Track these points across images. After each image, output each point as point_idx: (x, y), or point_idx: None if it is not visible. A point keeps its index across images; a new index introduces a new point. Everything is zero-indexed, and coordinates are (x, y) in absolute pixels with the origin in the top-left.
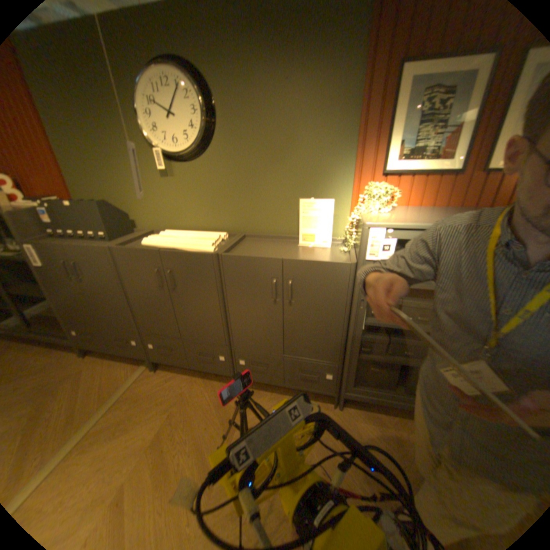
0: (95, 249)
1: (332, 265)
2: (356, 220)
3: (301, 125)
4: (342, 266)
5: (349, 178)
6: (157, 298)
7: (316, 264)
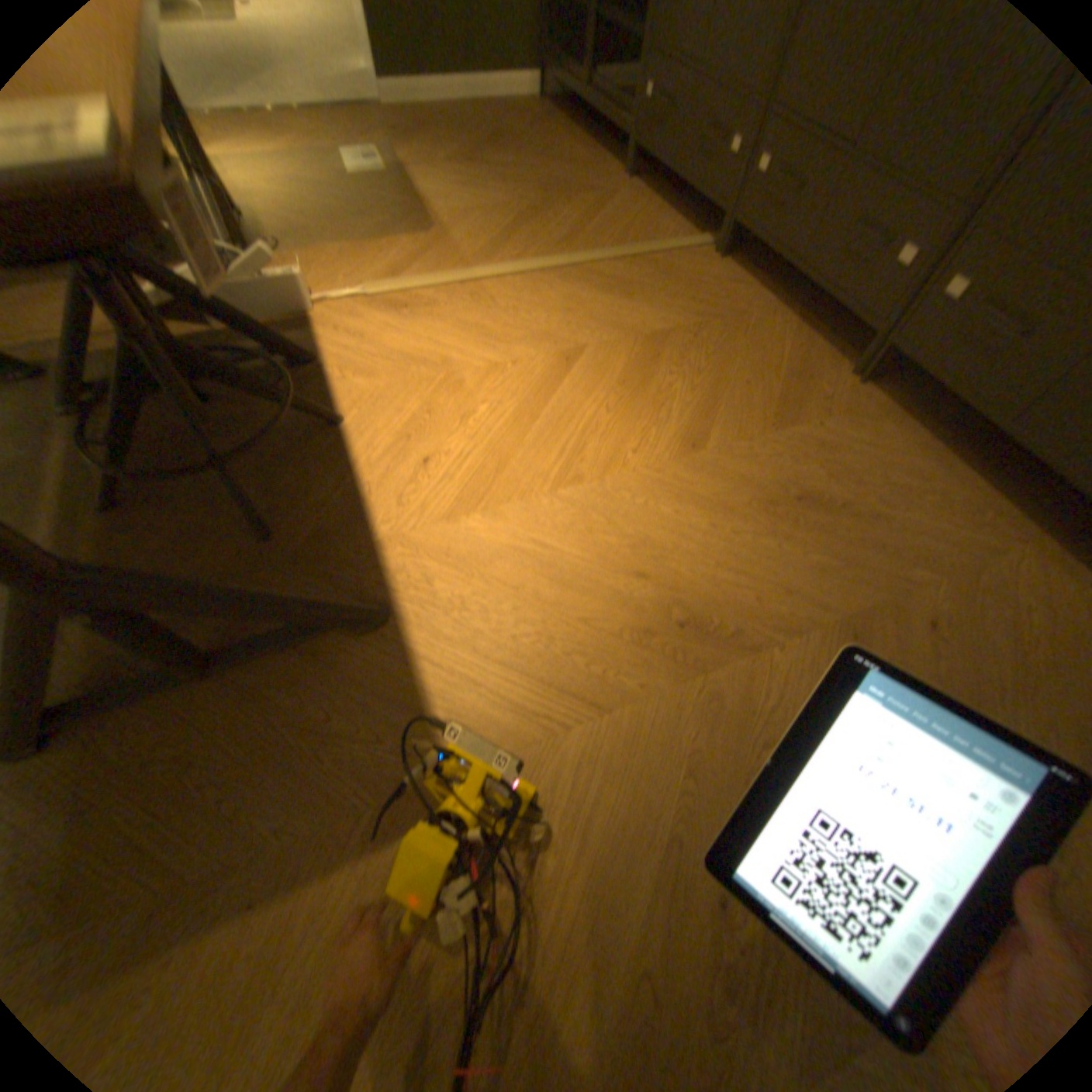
0: None
1: None
2: None
3: None
4: None
5: None
6: None
7: None
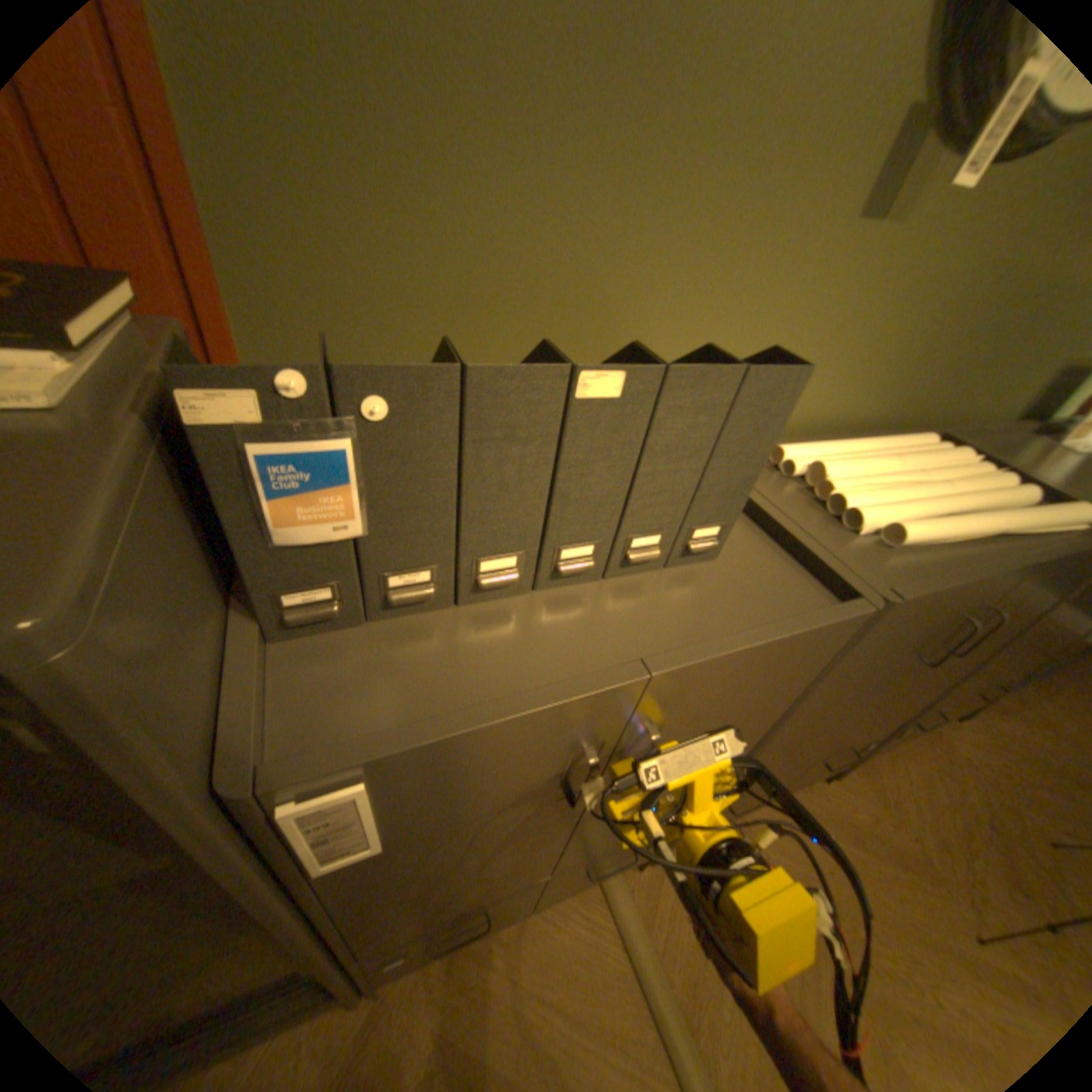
0: (841, 629)
1: None
2: None
3: None
4: None
5: None
6: (880, 696)
7: None
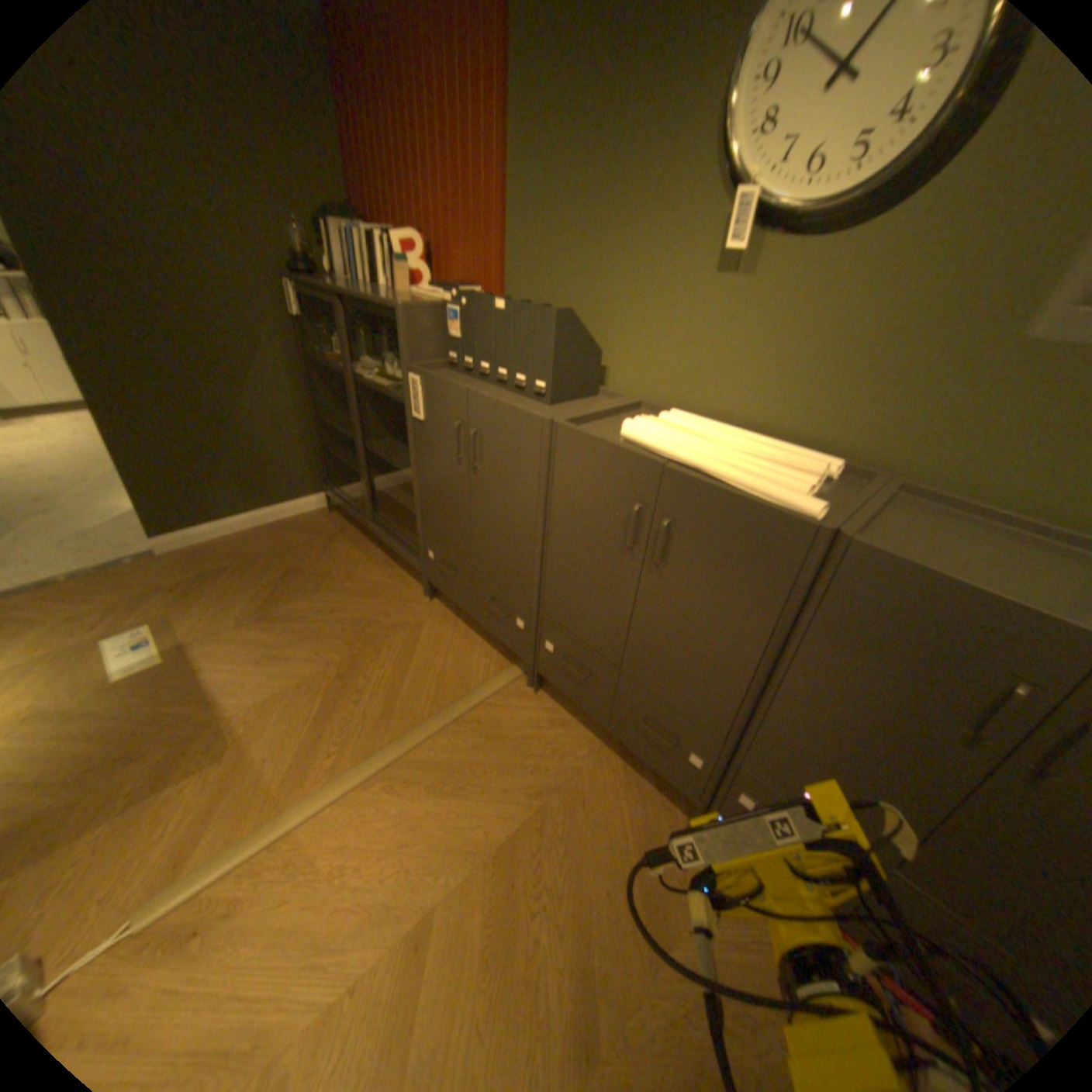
0: (527, 418)
1: None
2: None
3: None
4: None
5: None
6: (611, 568)
7: None
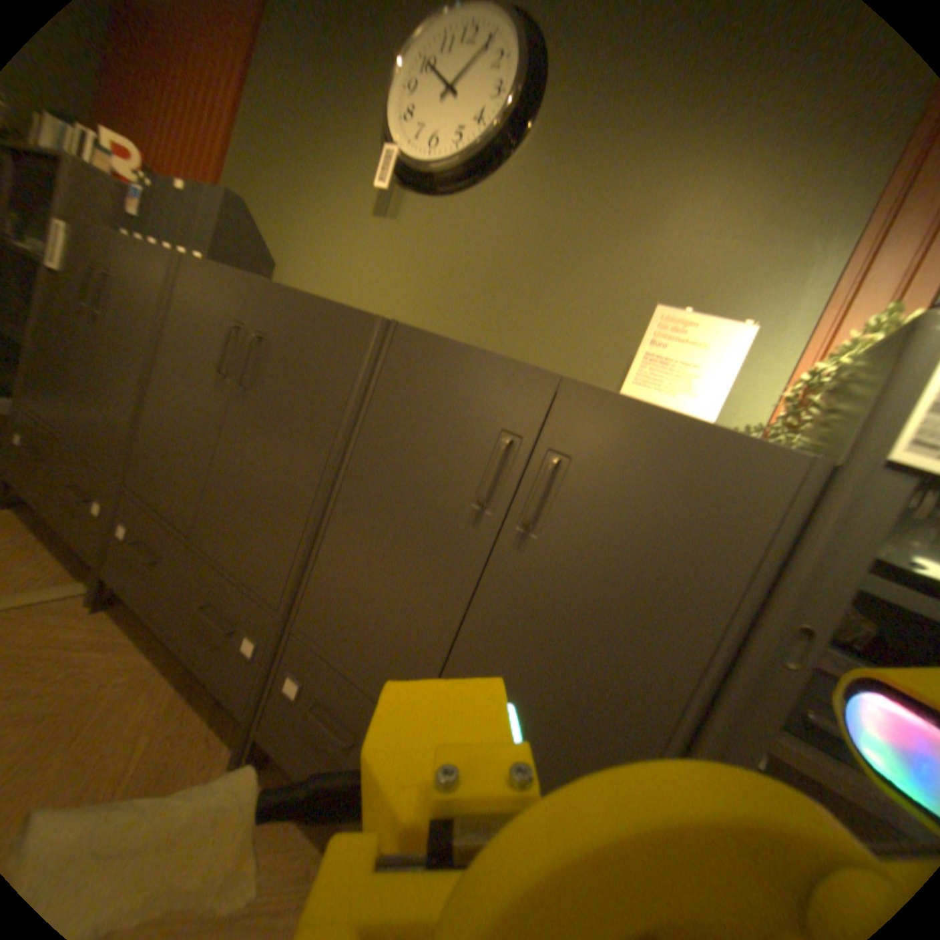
0: (162, 253)
1: (738, 448)
2: (846, 369)
3: (726, 163)
4: (779, 461)
5: (814, 309)
6: (207, 406)
7: (680, 426)
